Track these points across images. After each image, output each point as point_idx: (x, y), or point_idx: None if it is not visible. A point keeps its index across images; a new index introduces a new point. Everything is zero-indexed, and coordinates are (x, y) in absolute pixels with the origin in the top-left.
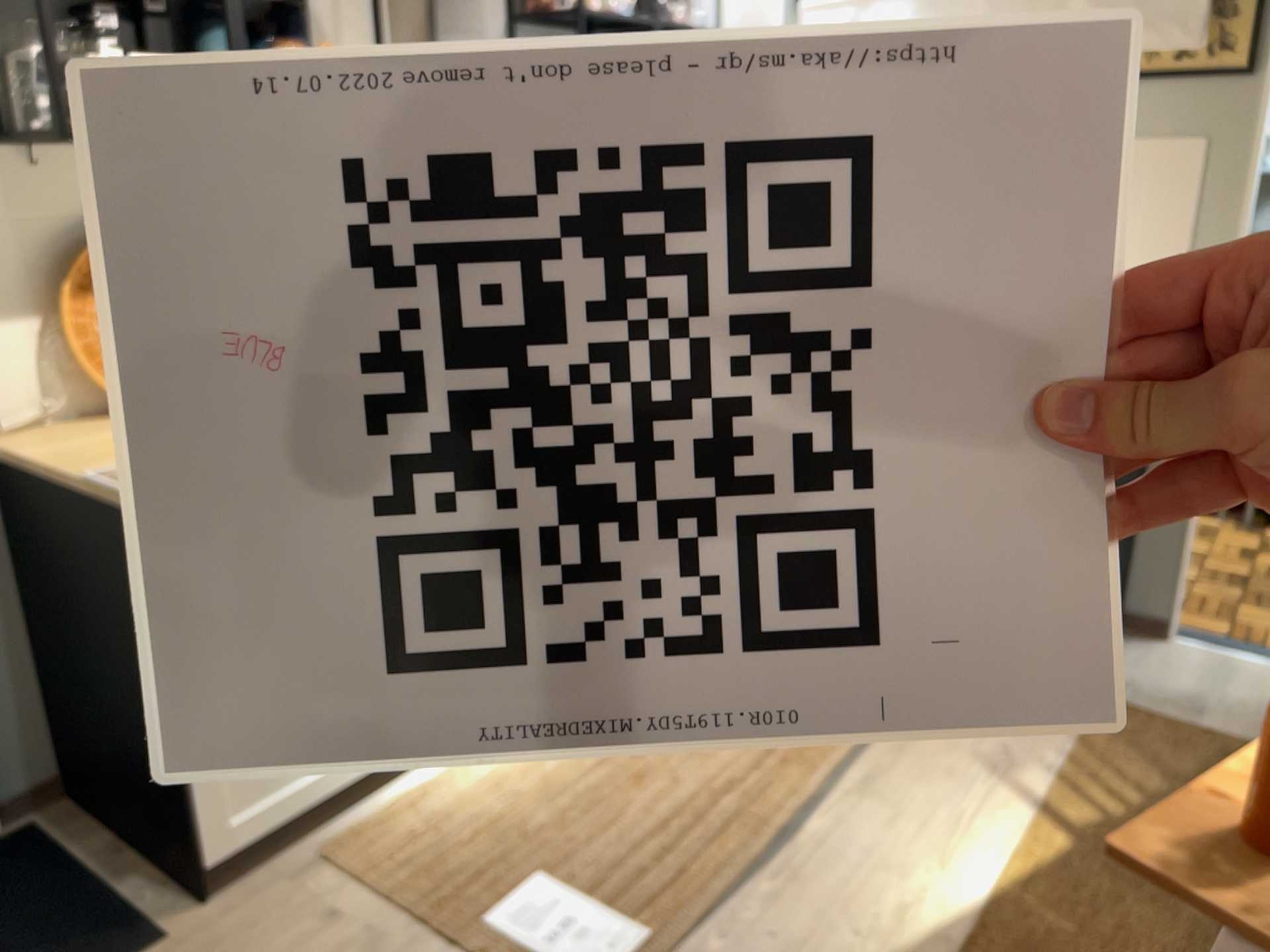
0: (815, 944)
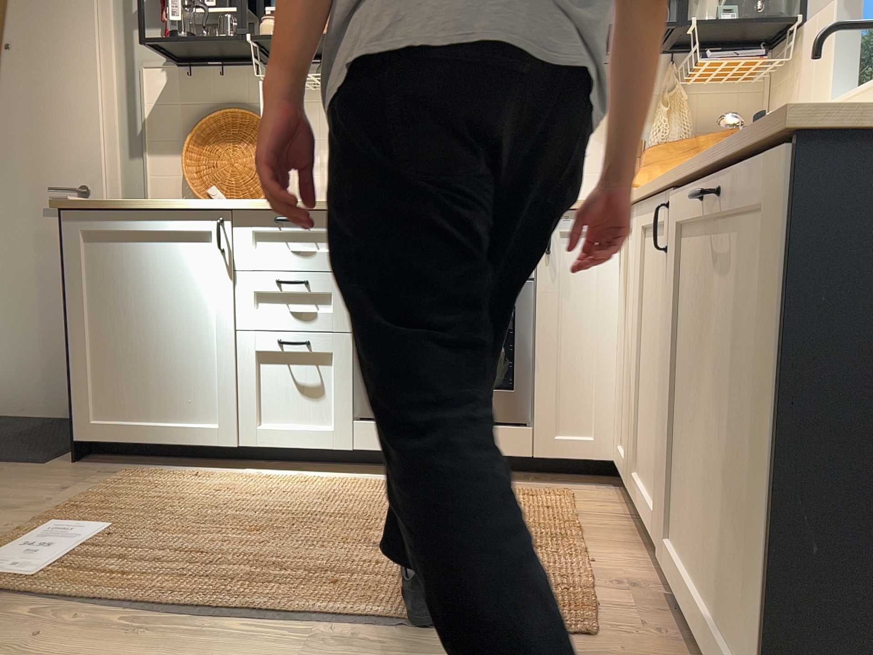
0: None
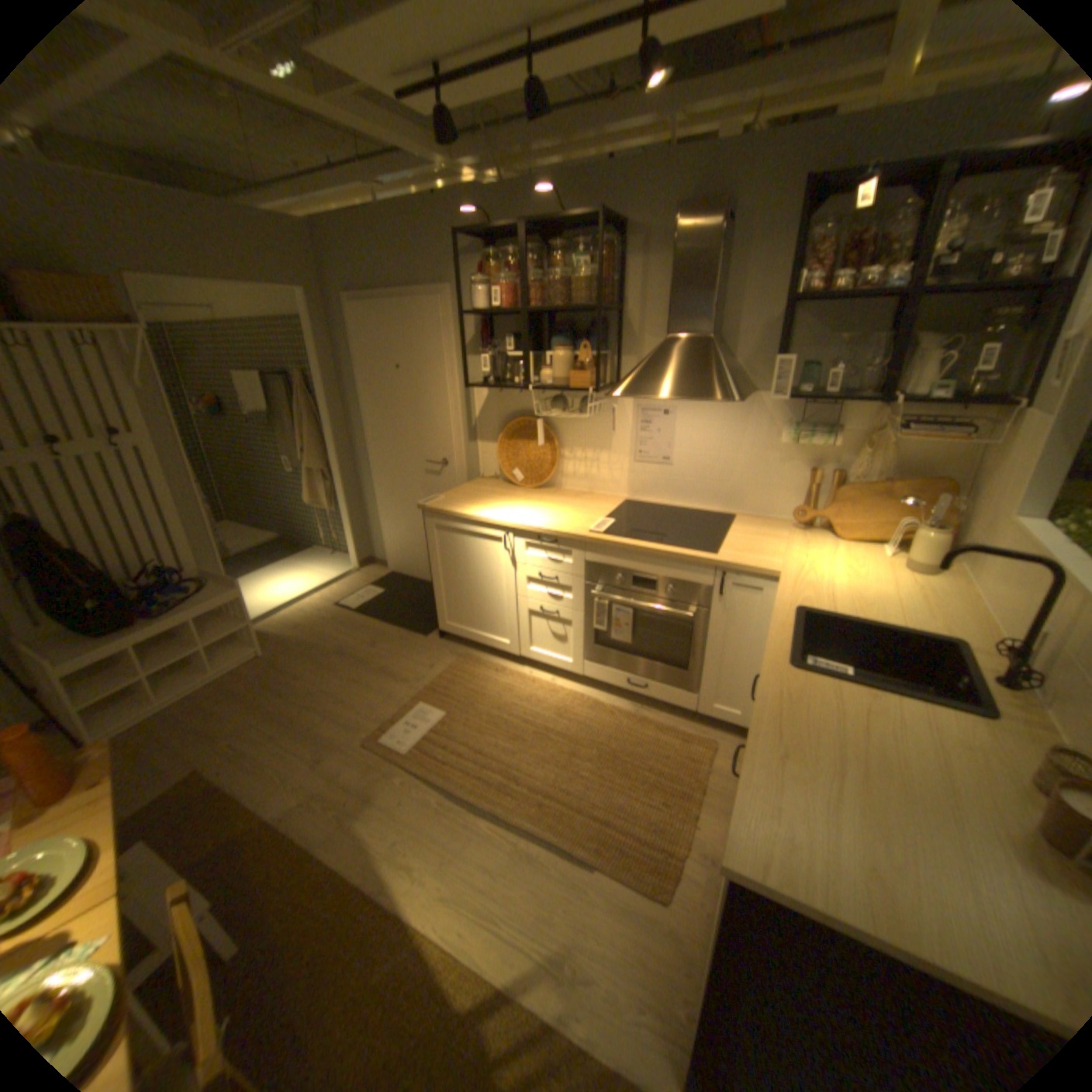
0: (393, 821)
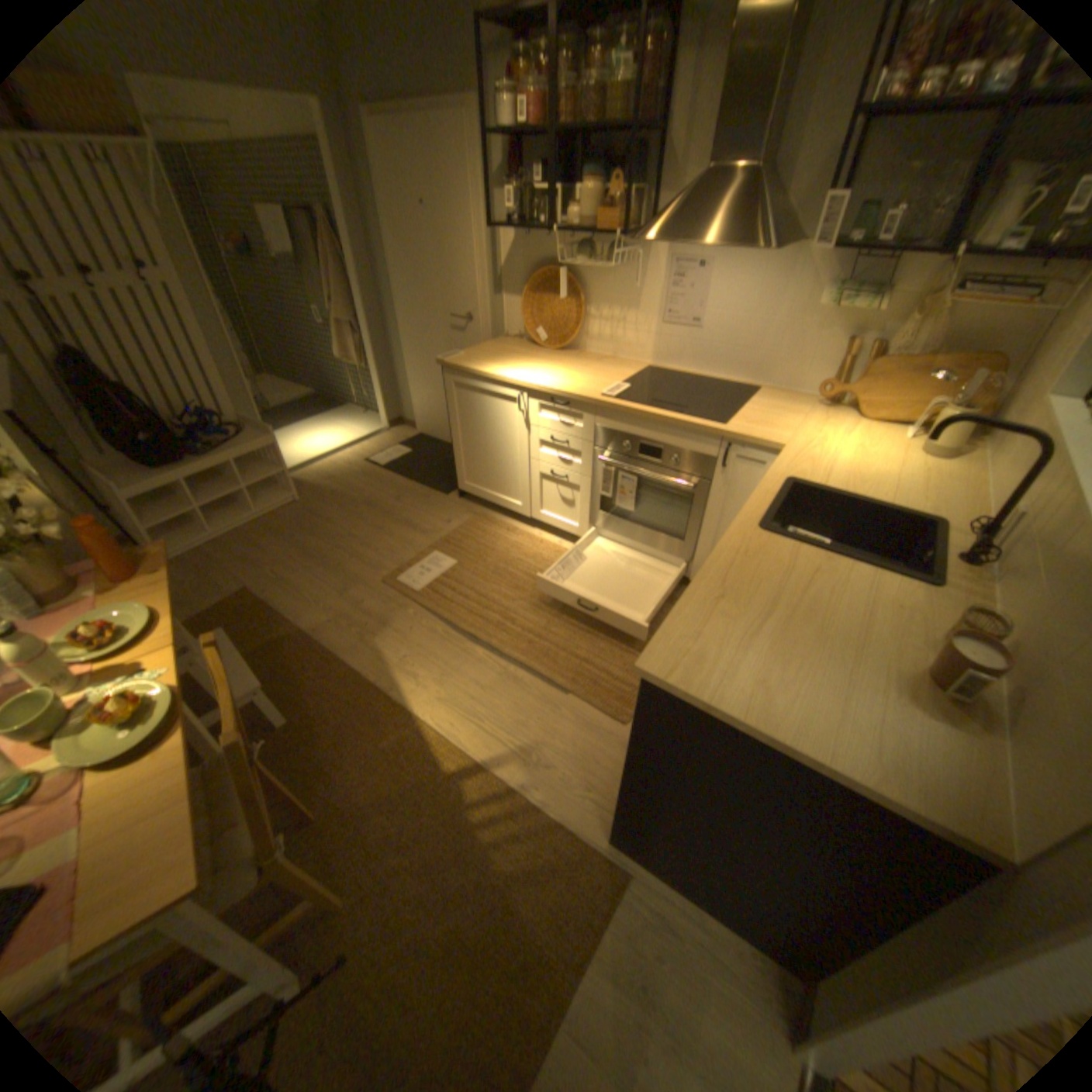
0: (404, 640)
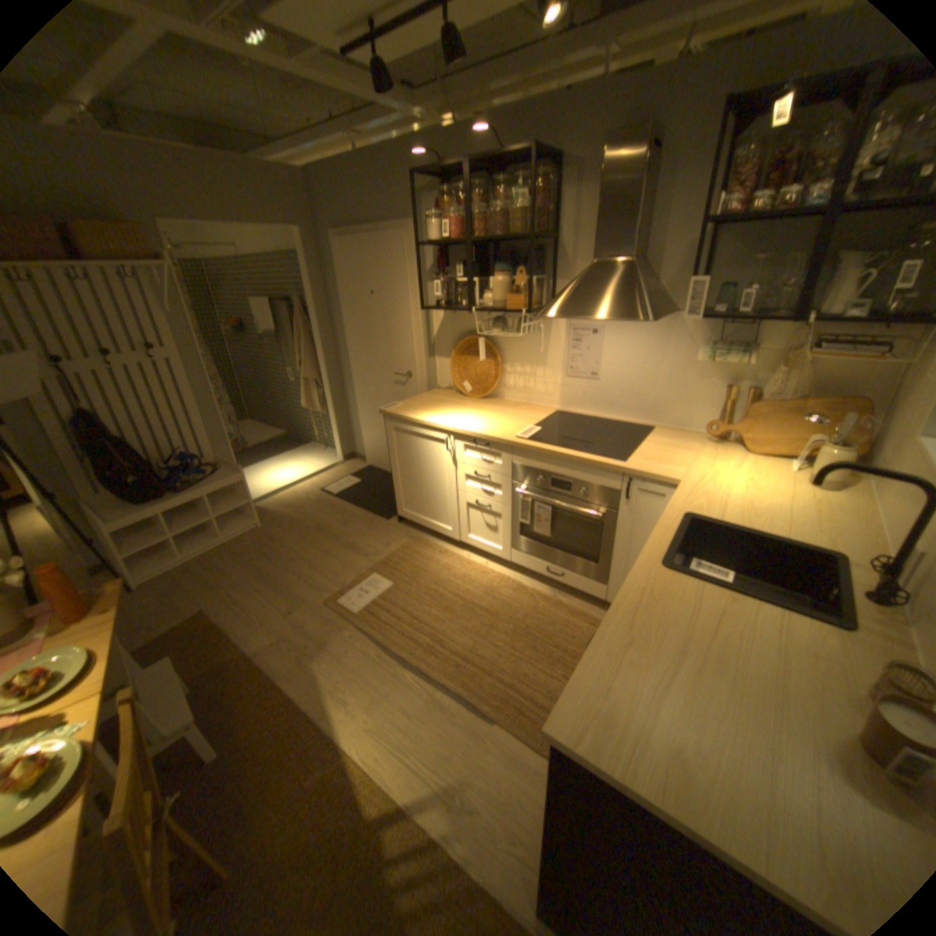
0: (339, 665)
